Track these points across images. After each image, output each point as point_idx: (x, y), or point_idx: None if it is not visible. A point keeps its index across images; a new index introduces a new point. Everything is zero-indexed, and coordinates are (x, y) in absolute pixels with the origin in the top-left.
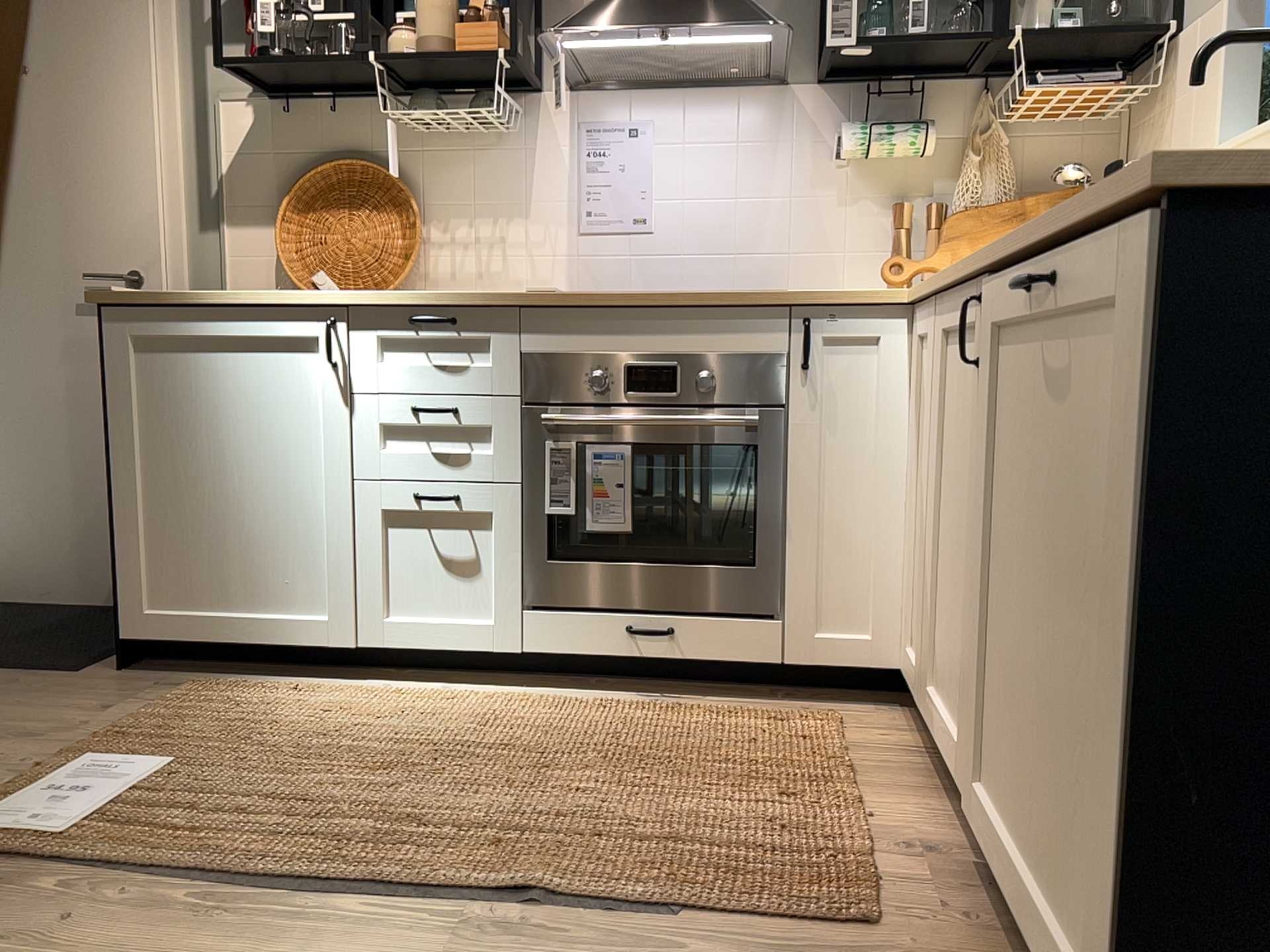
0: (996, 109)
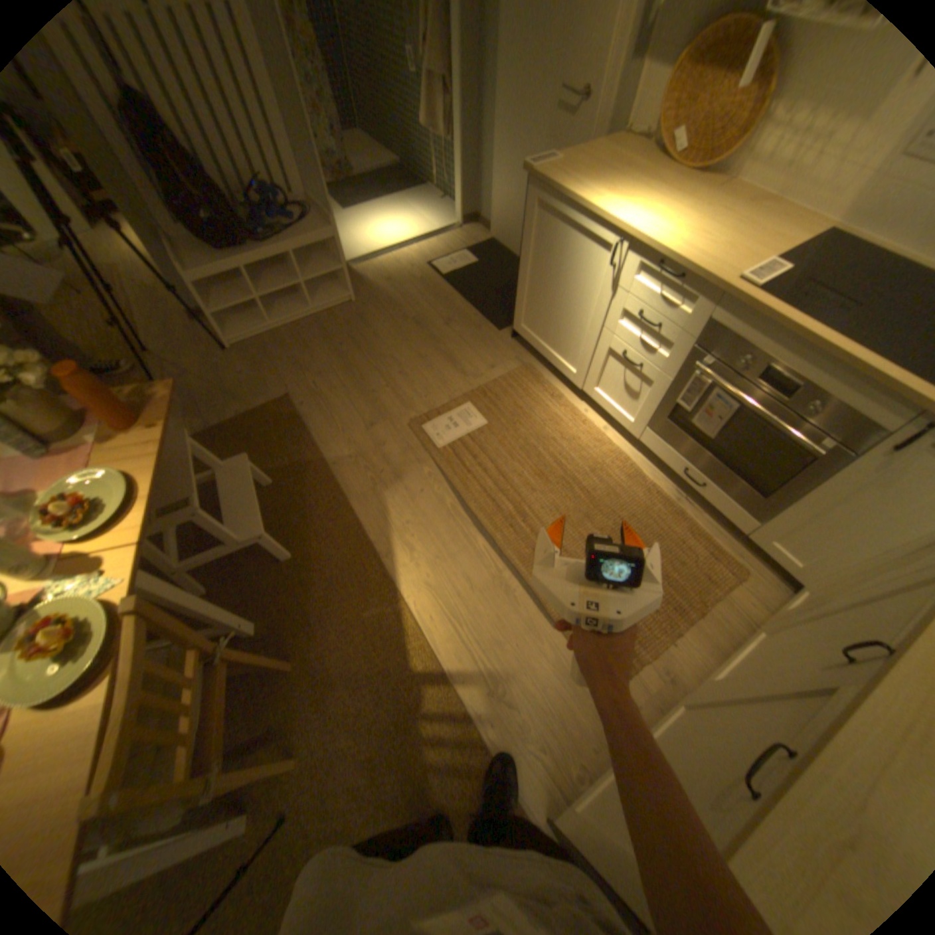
0: None
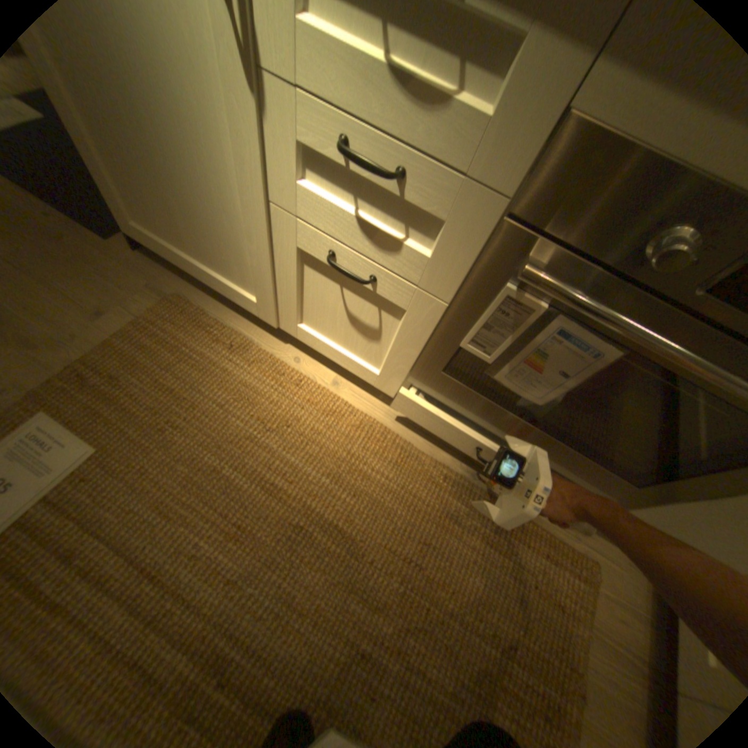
0: None
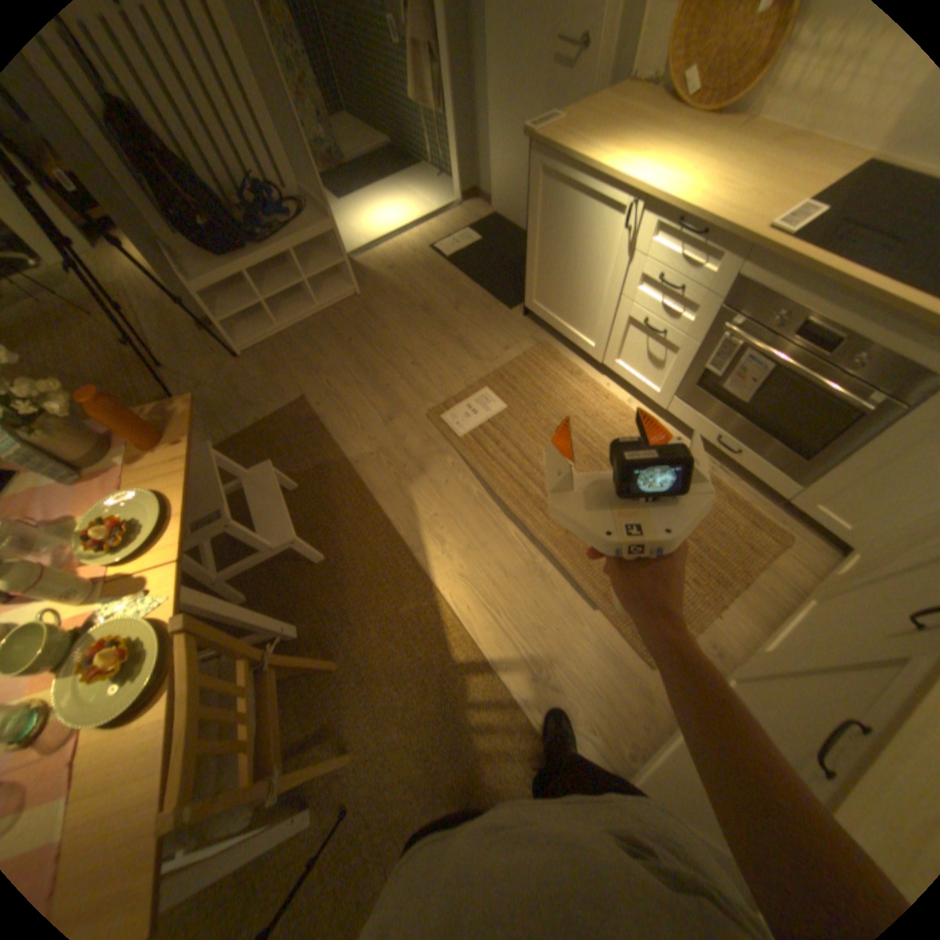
0: None
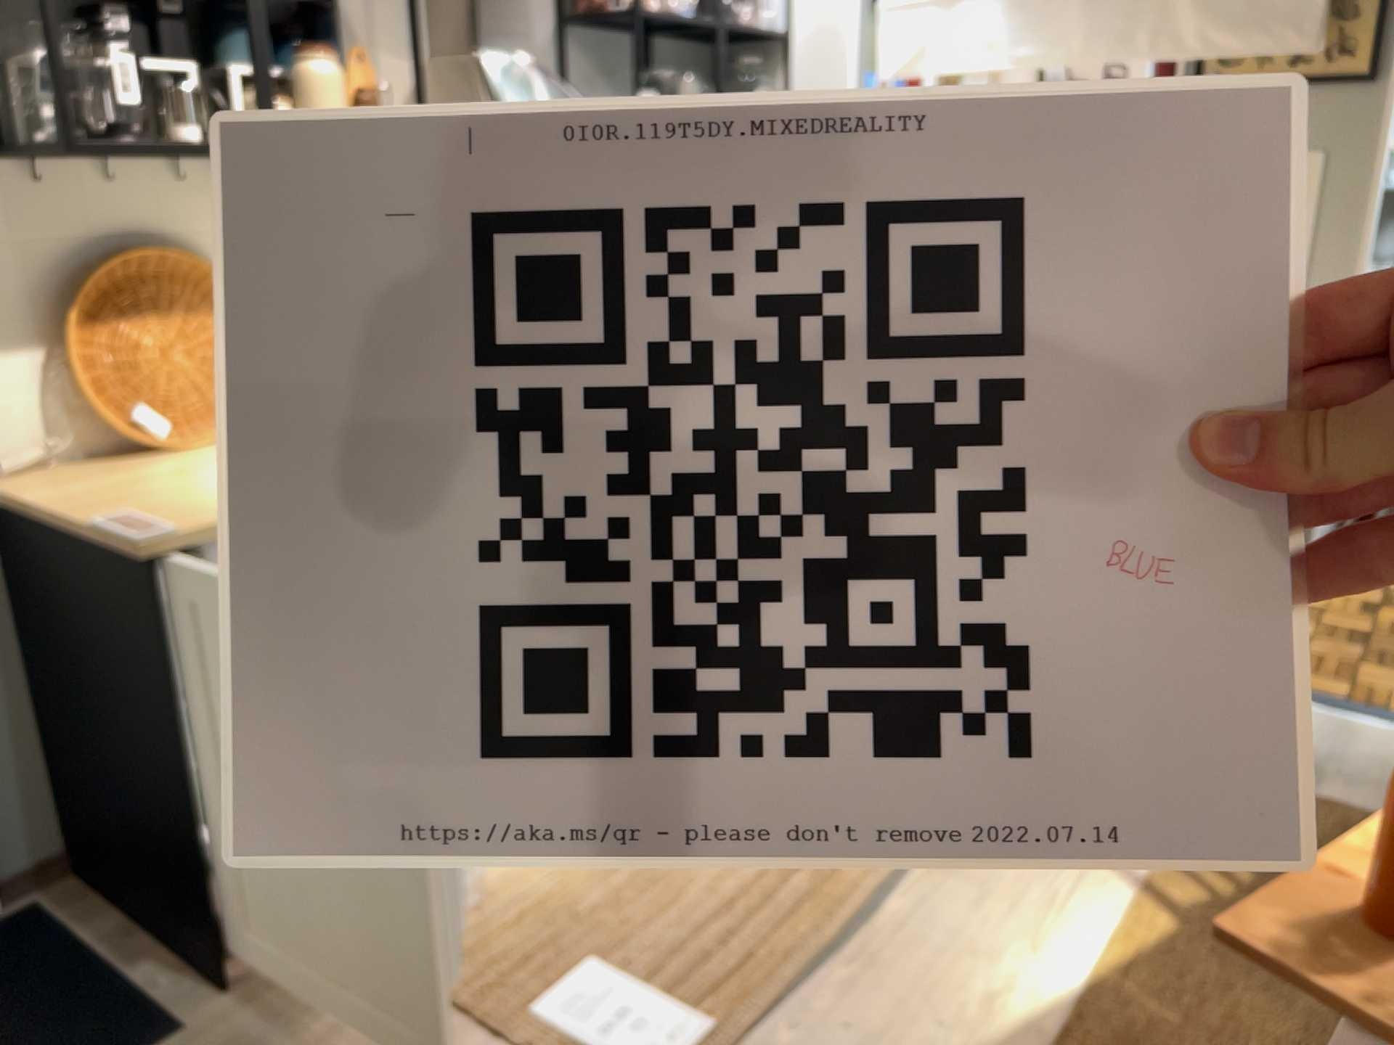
0: None
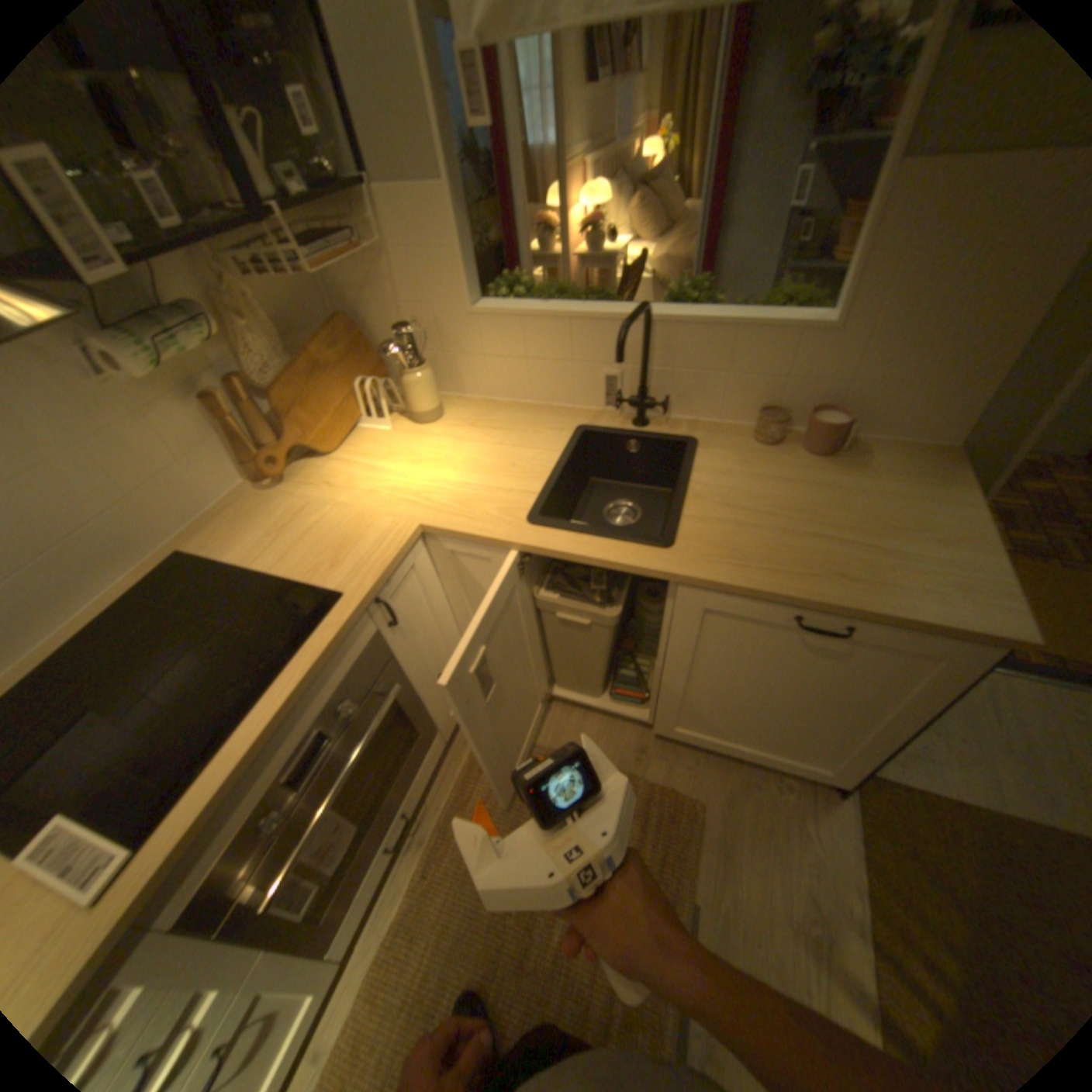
0: (236, 261)
